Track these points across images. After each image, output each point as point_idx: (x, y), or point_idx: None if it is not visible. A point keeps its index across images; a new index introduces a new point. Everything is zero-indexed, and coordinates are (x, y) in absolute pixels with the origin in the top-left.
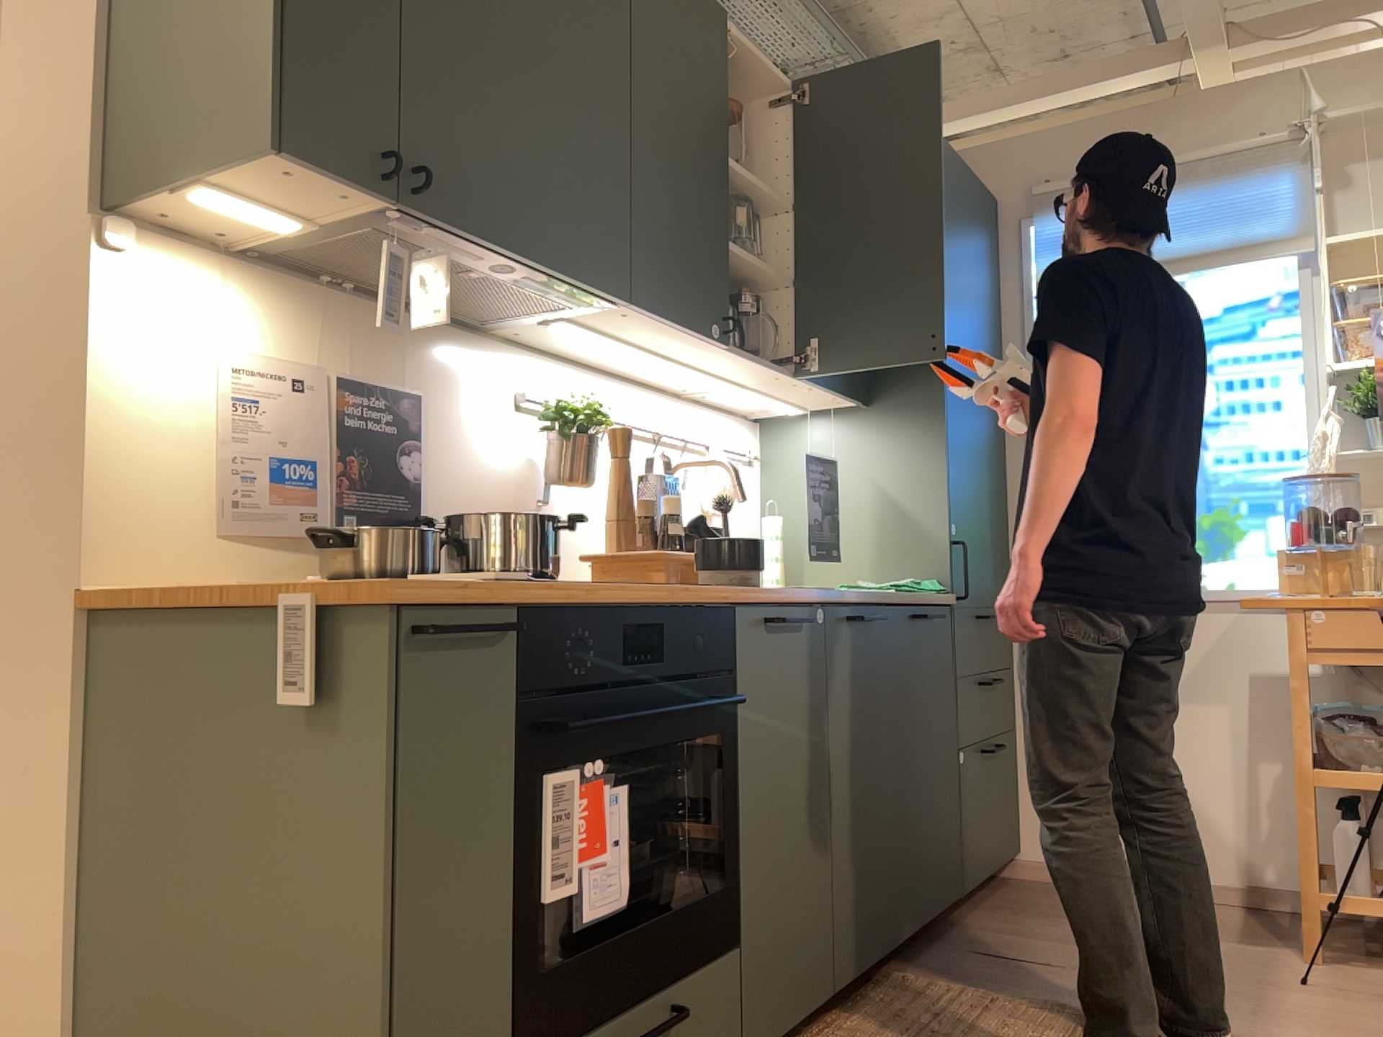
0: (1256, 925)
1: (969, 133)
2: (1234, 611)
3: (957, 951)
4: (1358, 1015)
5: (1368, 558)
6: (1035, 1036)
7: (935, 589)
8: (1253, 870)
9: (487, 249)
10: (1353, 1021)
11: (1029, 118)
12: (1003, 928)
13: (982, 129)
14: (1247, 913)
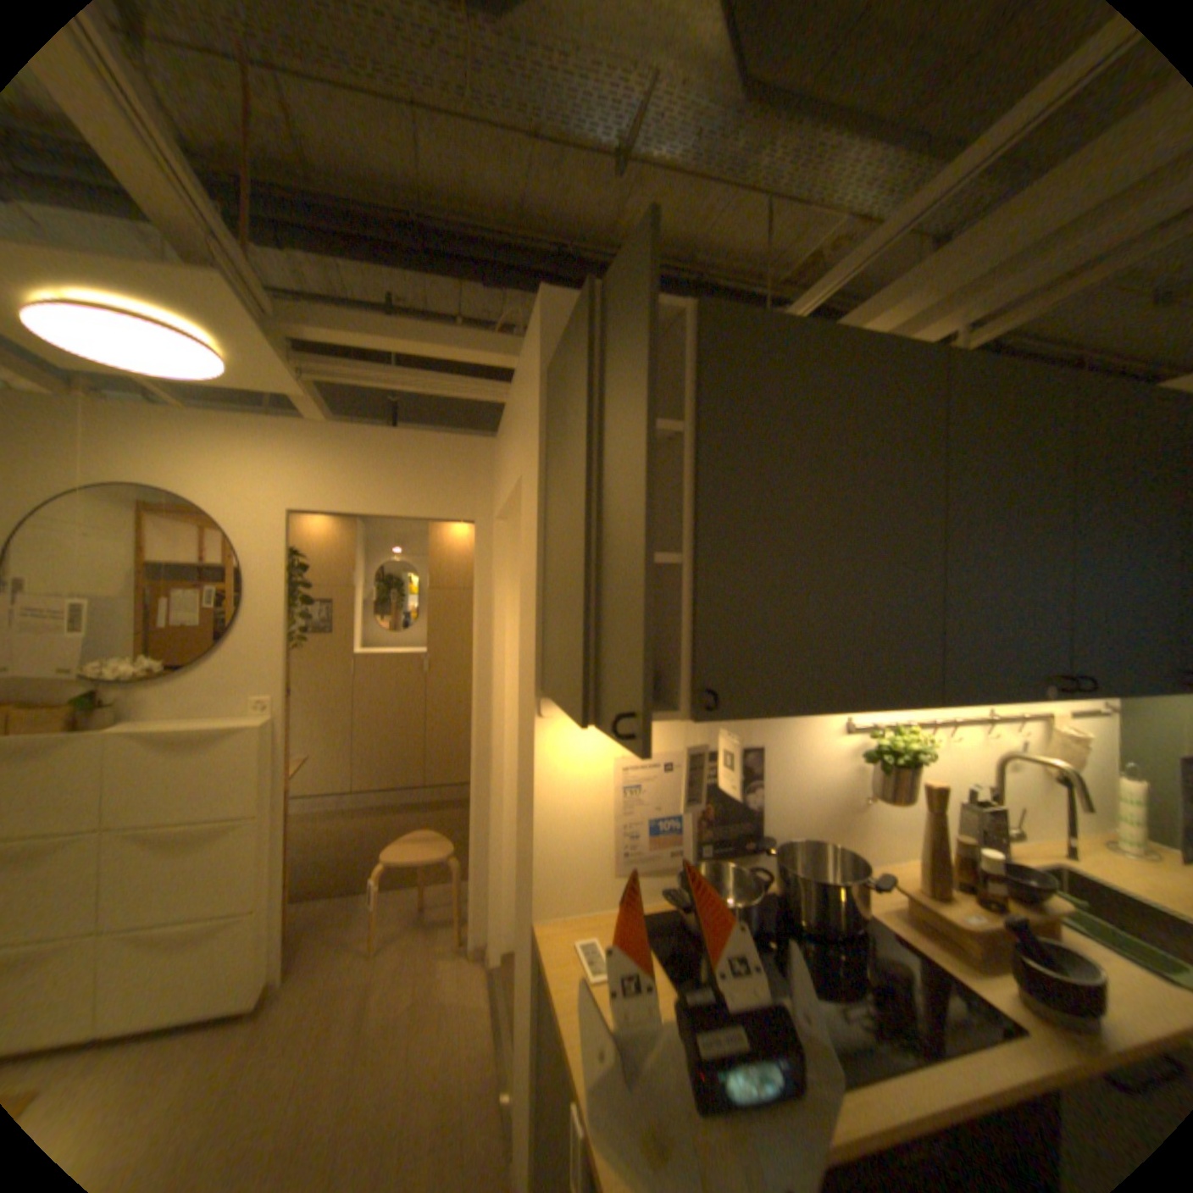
0: None
1: None
2: None
3: None
4: None
5: None
6: None
7: None
8: None
9: (786, 713)
10: None
11: None
12: None
13: None
14: None
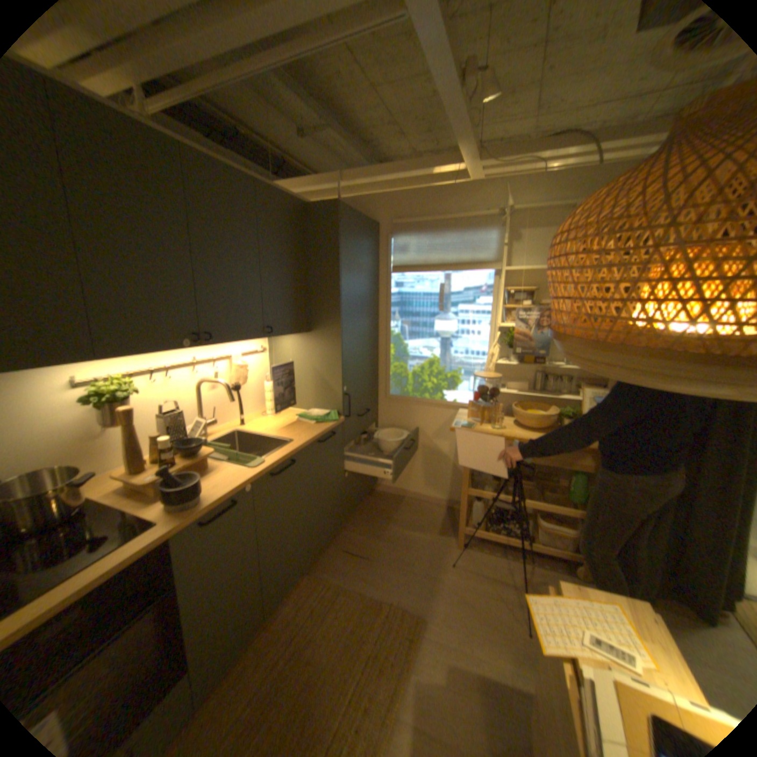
0: (447, 521)
1: (371, 184)
2: (455, 410)
3: (337, 551)
4: (466, 590)
5: (500, 409)
6: (344, 626)
7: (333, 420)
8: (451, 496)
9: None
10: (463, 596)
11: (396, 180)
12: (359, 531)
13: (376, 183)
14: (446, 512)
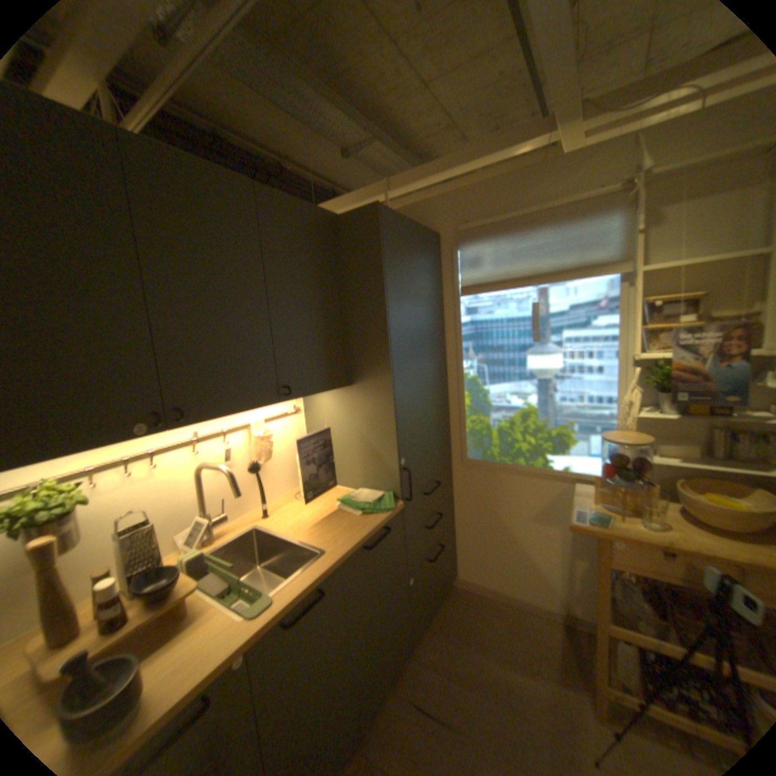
0: (569, 654)
1: (427, 187)
2: (568, 483)
3: (403, 702)
4: None
5: (656, 493)
6: None
7: (387, 509)
8: (570, 610)
9: None
10: None
11: (460, 175)
12: (435, 664)
13: (434, 184)
14: (566, 636)
